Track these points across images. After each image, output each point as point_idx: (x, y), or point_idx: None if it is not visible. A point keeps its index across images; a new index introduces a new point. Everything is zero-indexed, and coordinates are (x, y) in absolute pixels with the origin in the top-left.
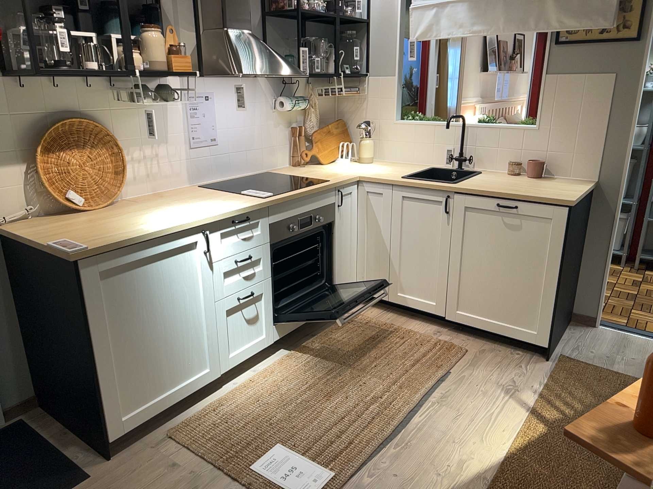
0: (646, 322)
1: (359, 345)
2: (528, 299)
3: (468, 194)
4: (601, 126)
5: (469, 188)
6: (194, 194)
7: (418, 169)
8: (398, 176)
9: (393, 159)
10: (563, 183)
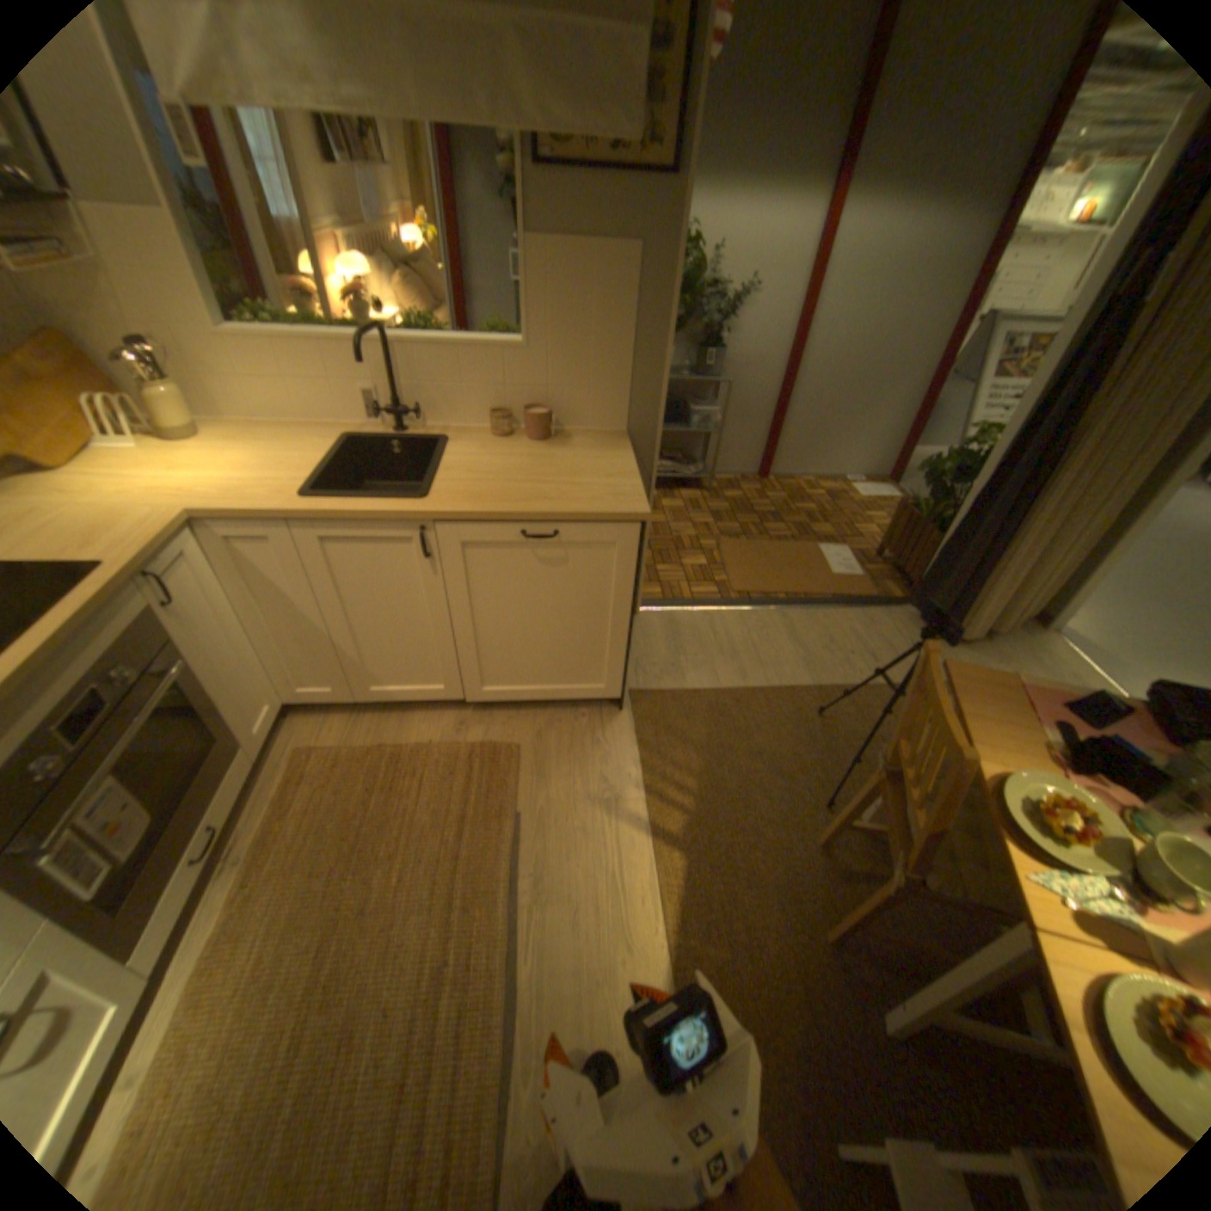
0: (677, 587)
1: (343, 839)
2: (587, 652)
3: (462, 522)
4: (626, 344)
5: (461, 512)
6: None
7: (318, 446)
8: (289, 491)
9: (246, 417)
10: (589, 452)
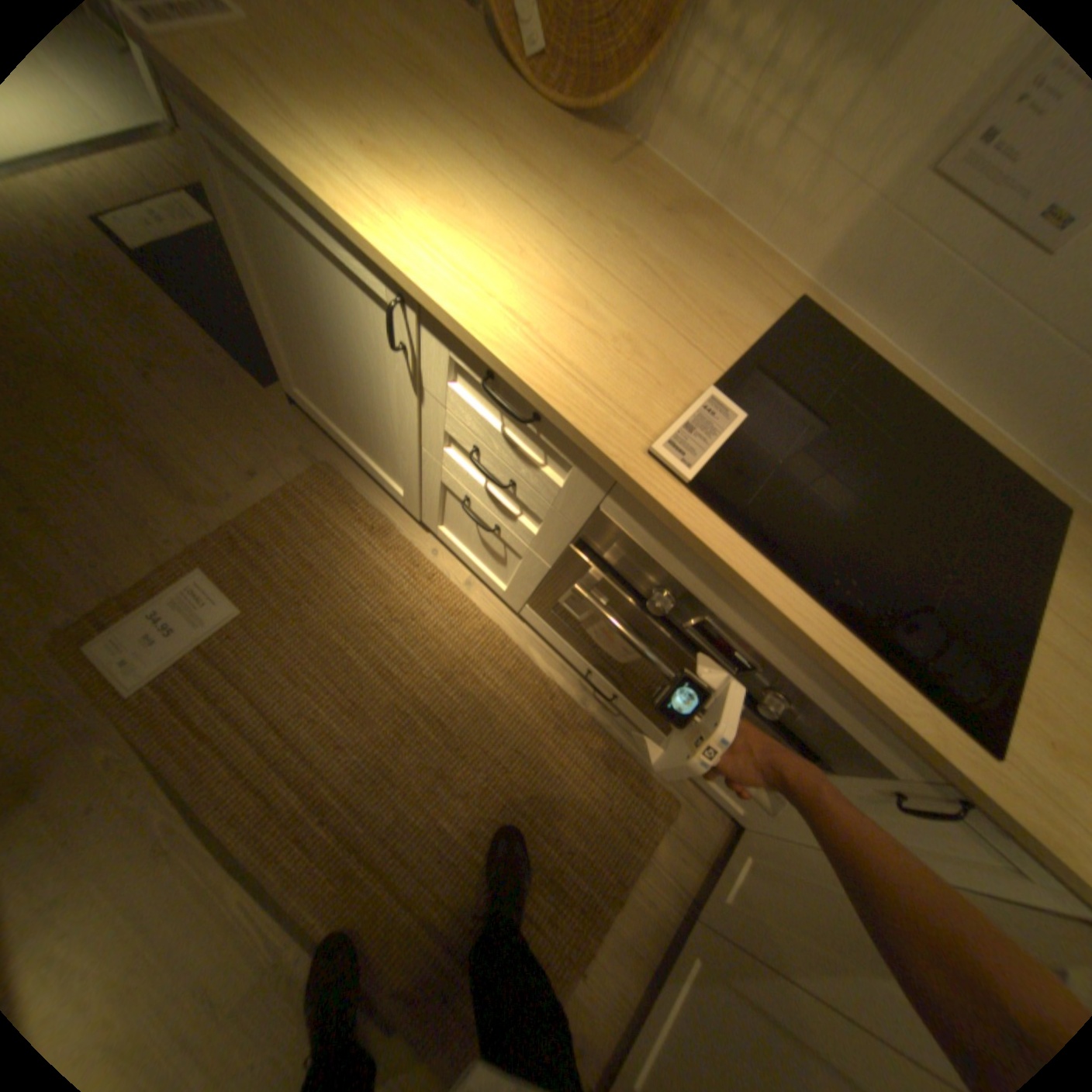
0: None
1: (530, 803)
2: None
3: None
4: None
5: None
6: (707, 280)
7: None
8: None
9: None
10: None
